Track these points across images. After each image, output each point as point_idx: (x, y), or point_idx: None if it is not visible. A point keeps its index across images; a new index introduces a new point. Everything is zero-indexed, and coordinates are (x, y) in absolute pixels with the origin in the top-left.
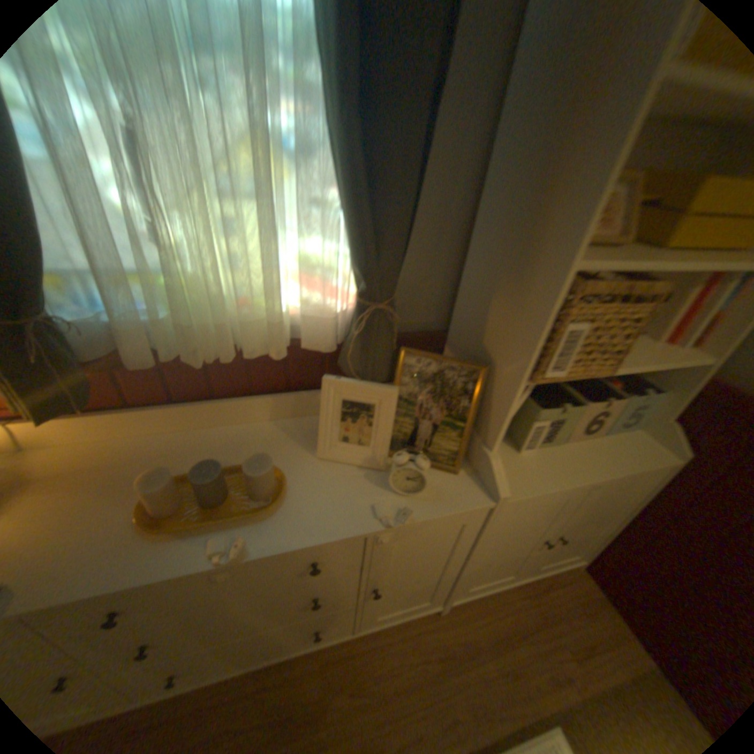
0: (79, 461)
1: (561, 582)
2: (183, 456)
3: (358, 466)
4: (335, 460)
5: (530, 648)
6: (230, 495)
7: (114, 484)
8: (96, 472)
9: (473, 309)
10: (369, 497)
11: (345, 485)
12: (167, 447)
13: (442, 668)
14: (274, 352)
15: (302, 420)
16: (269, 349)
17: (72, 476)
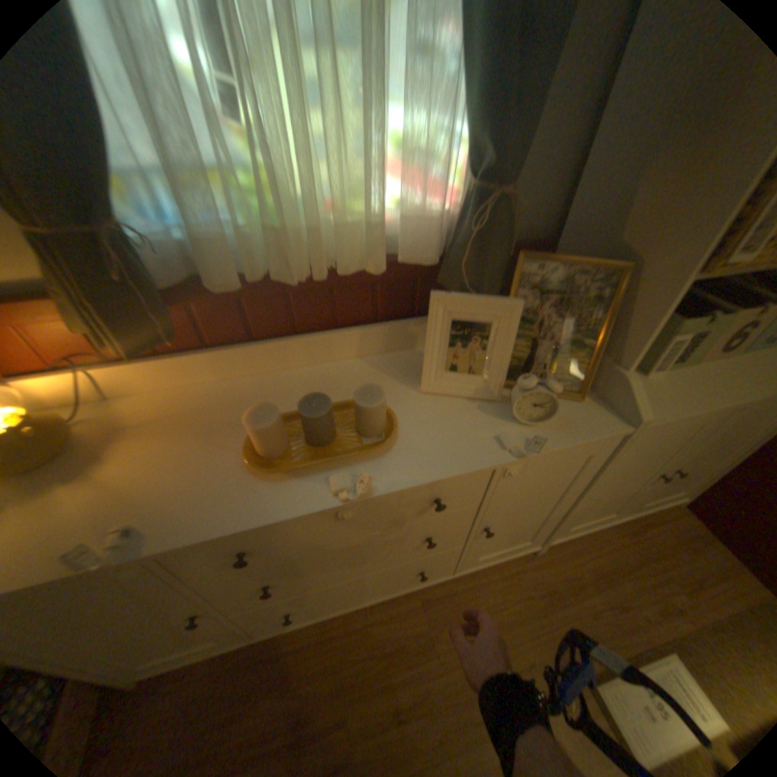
0: (169, 408)
1: (660, 519)
2: (275, 398)
3: (467, 398)
4: (441, 393)
5: (634, 583)
6: (339, 433)
7: (212, 428)
8: (190, 418)
9: (604, 199)
10: (488, 428)
11: (458, 418)
12: (255, 390)
13: (545, 603)
14: (373, 266)
15: (391, 356)
16: (365, 264)
17: (166, 423)
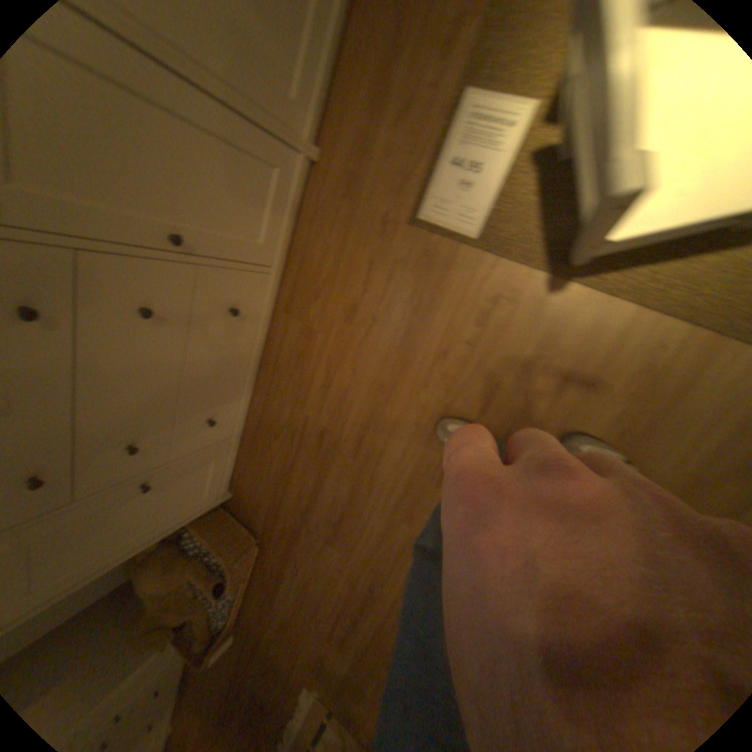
0: None
1: None
2: None
3: None
4: None
5: (397, 51)
6: None
7: None
8: None
9: None
10: None
11: None
12: None
13: (342, 194)
14: None
15: None
16: None
17: None
